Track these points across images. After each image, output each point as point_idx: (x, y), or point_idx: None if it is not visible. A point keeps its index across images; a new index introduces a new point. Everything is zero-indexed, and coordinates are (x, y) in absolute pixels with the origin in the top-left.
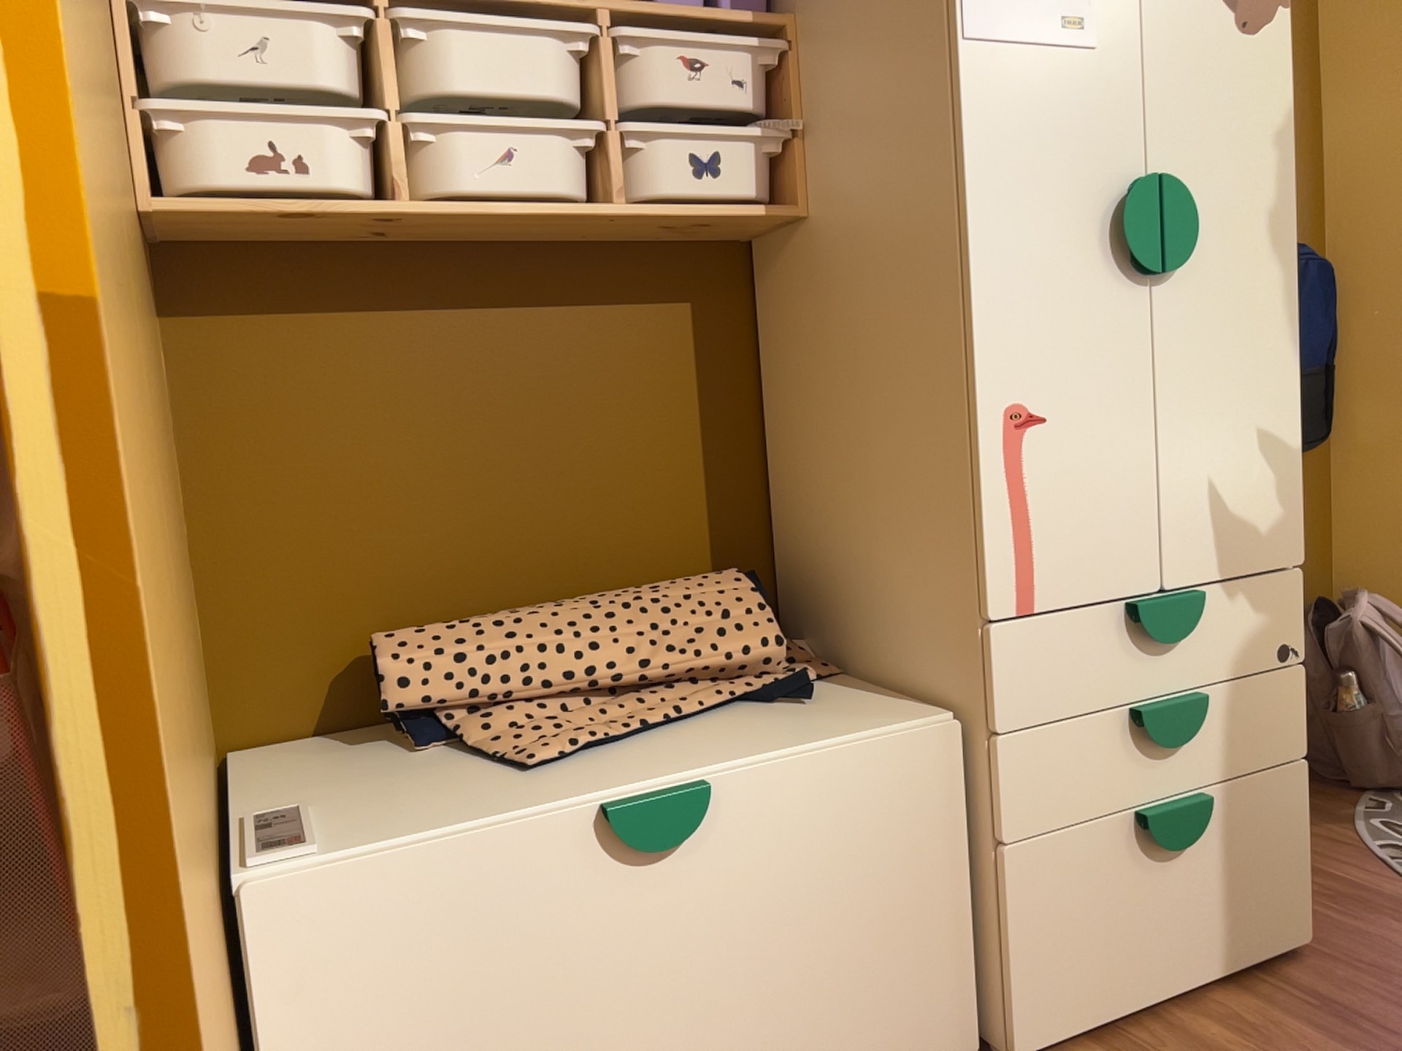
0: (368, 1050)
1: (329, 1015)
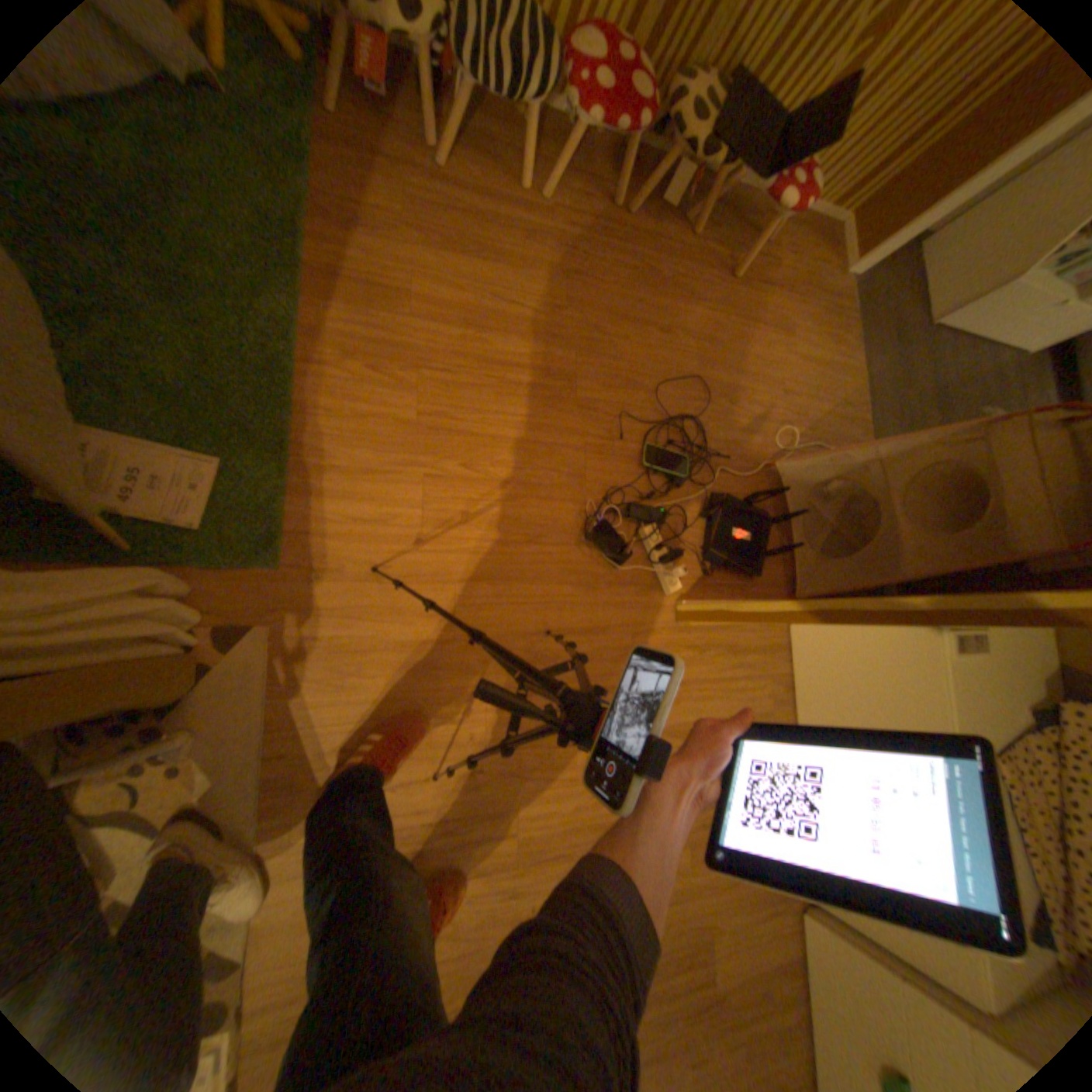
0: (870, 663)
1: (886, 653)
